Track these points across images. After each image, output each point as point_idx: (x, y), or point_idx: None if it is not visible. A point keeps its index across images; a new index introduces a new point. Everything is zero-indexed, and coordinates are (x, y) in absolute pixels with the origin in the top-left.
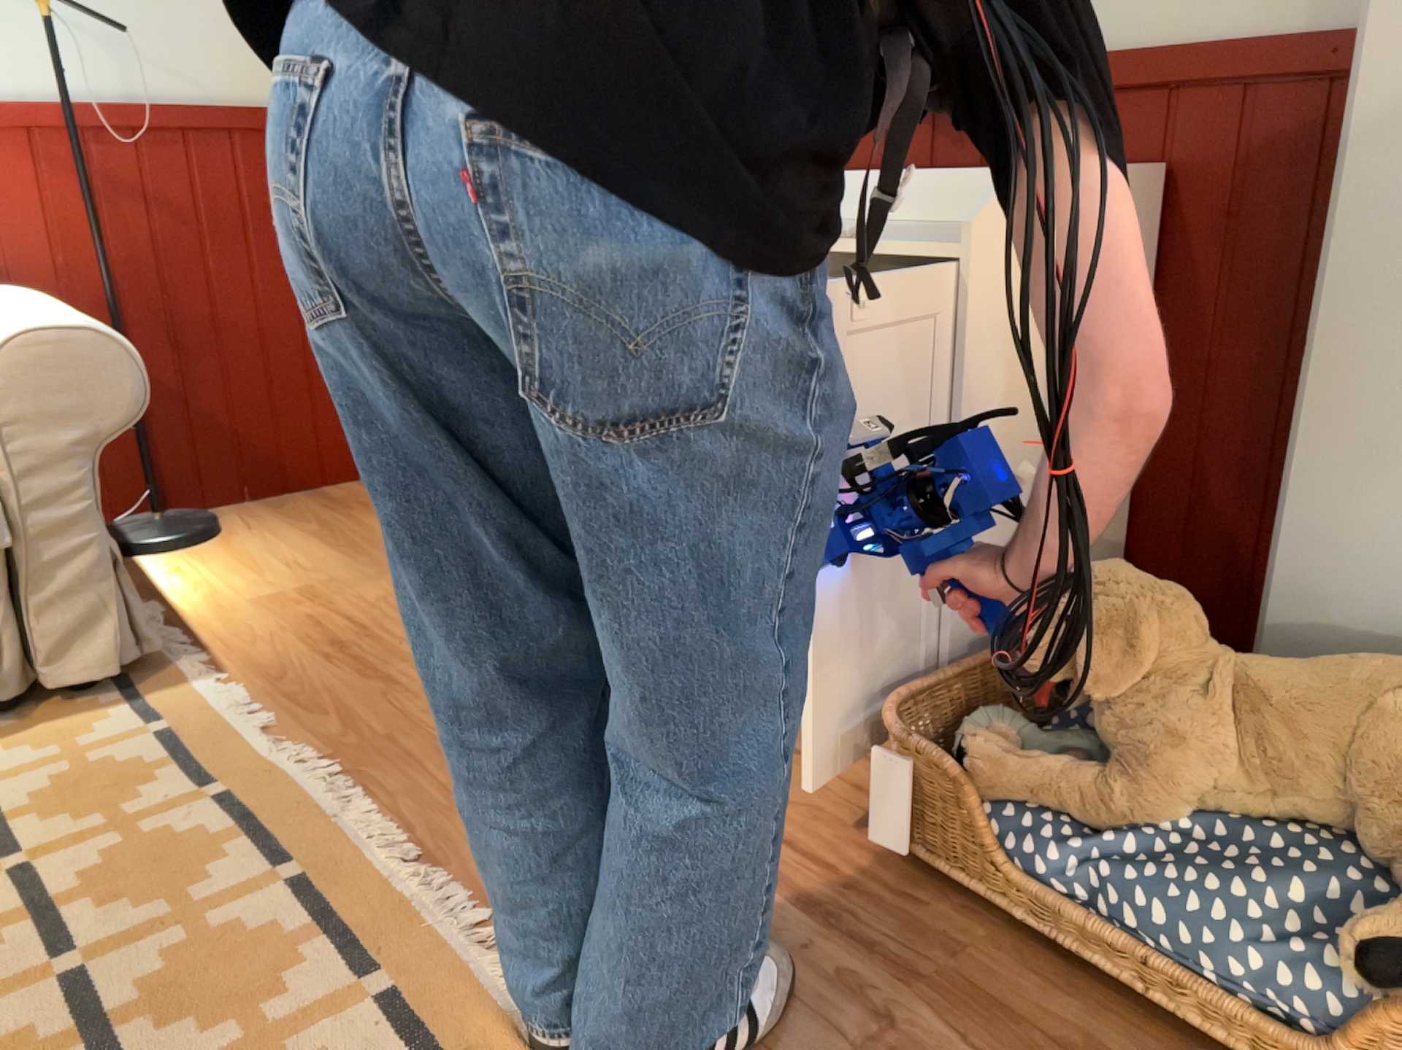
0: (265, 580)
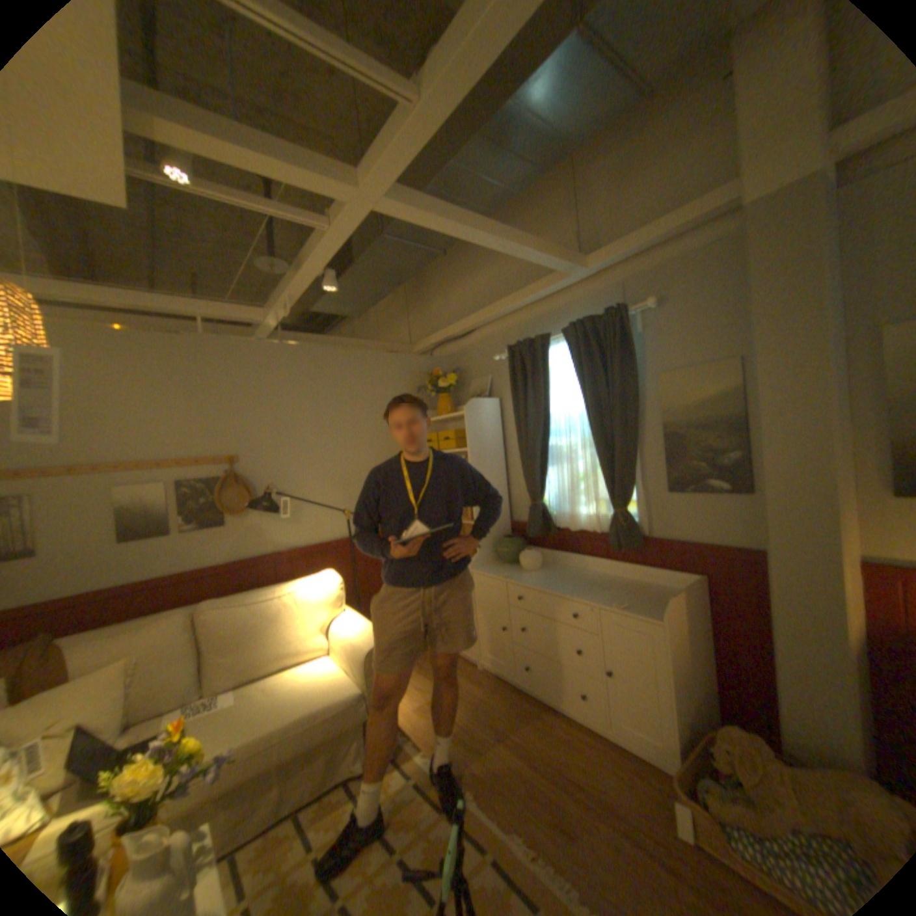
0: (412, 700)
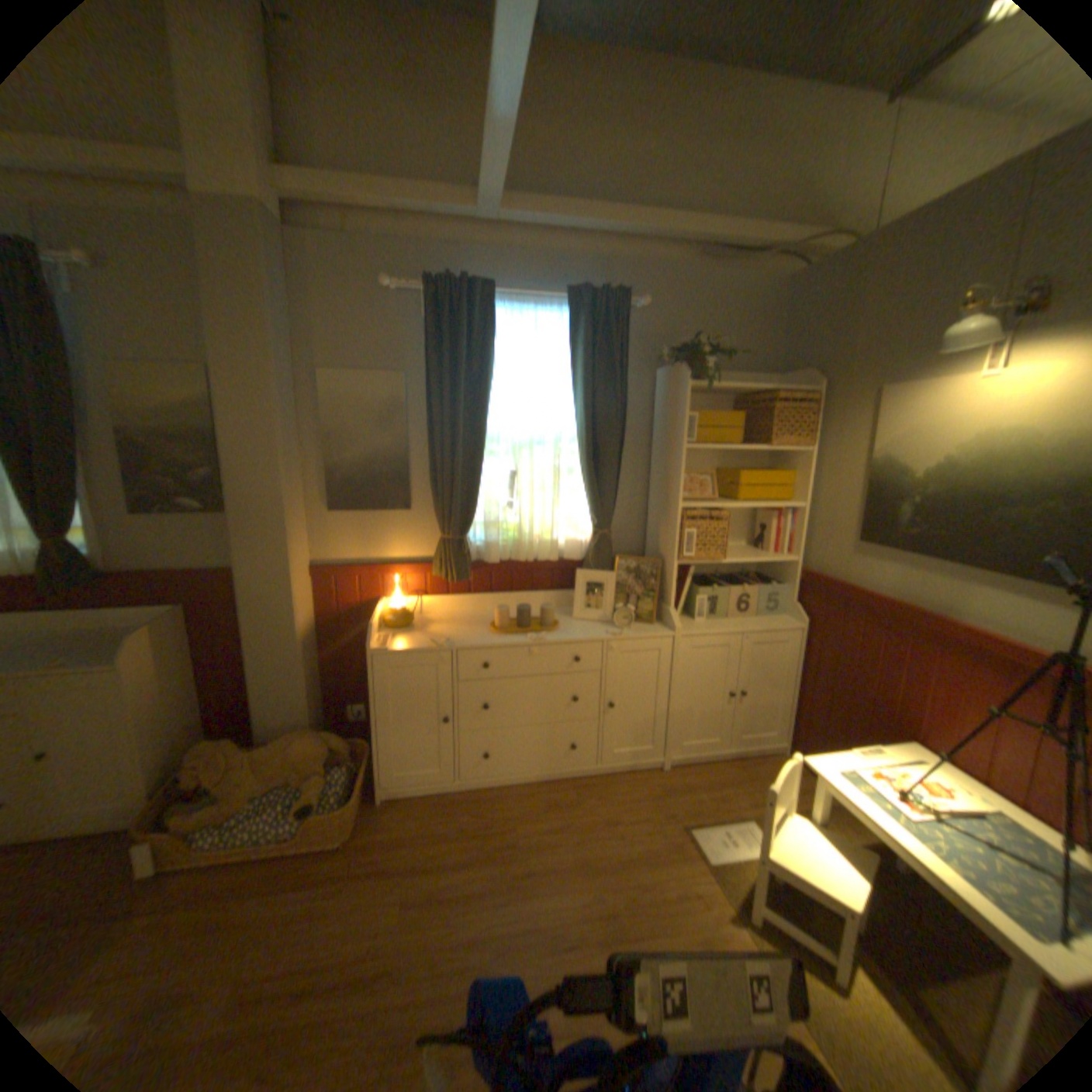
0: None
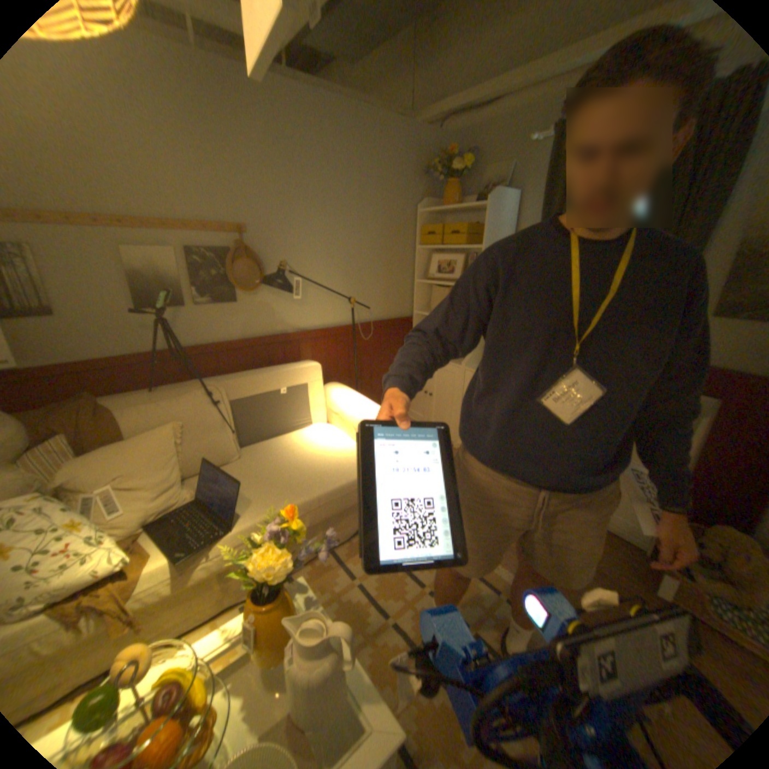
0: None
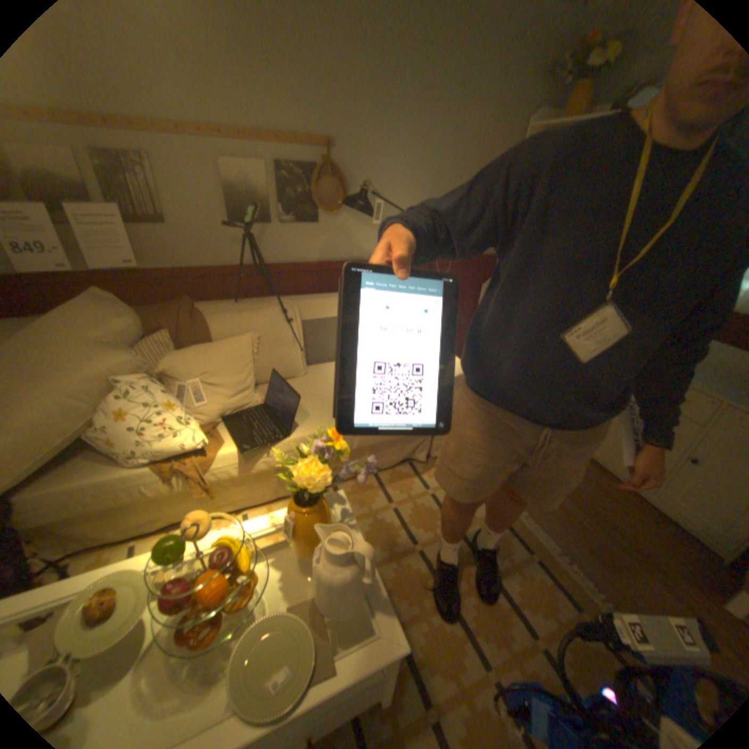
0: None
